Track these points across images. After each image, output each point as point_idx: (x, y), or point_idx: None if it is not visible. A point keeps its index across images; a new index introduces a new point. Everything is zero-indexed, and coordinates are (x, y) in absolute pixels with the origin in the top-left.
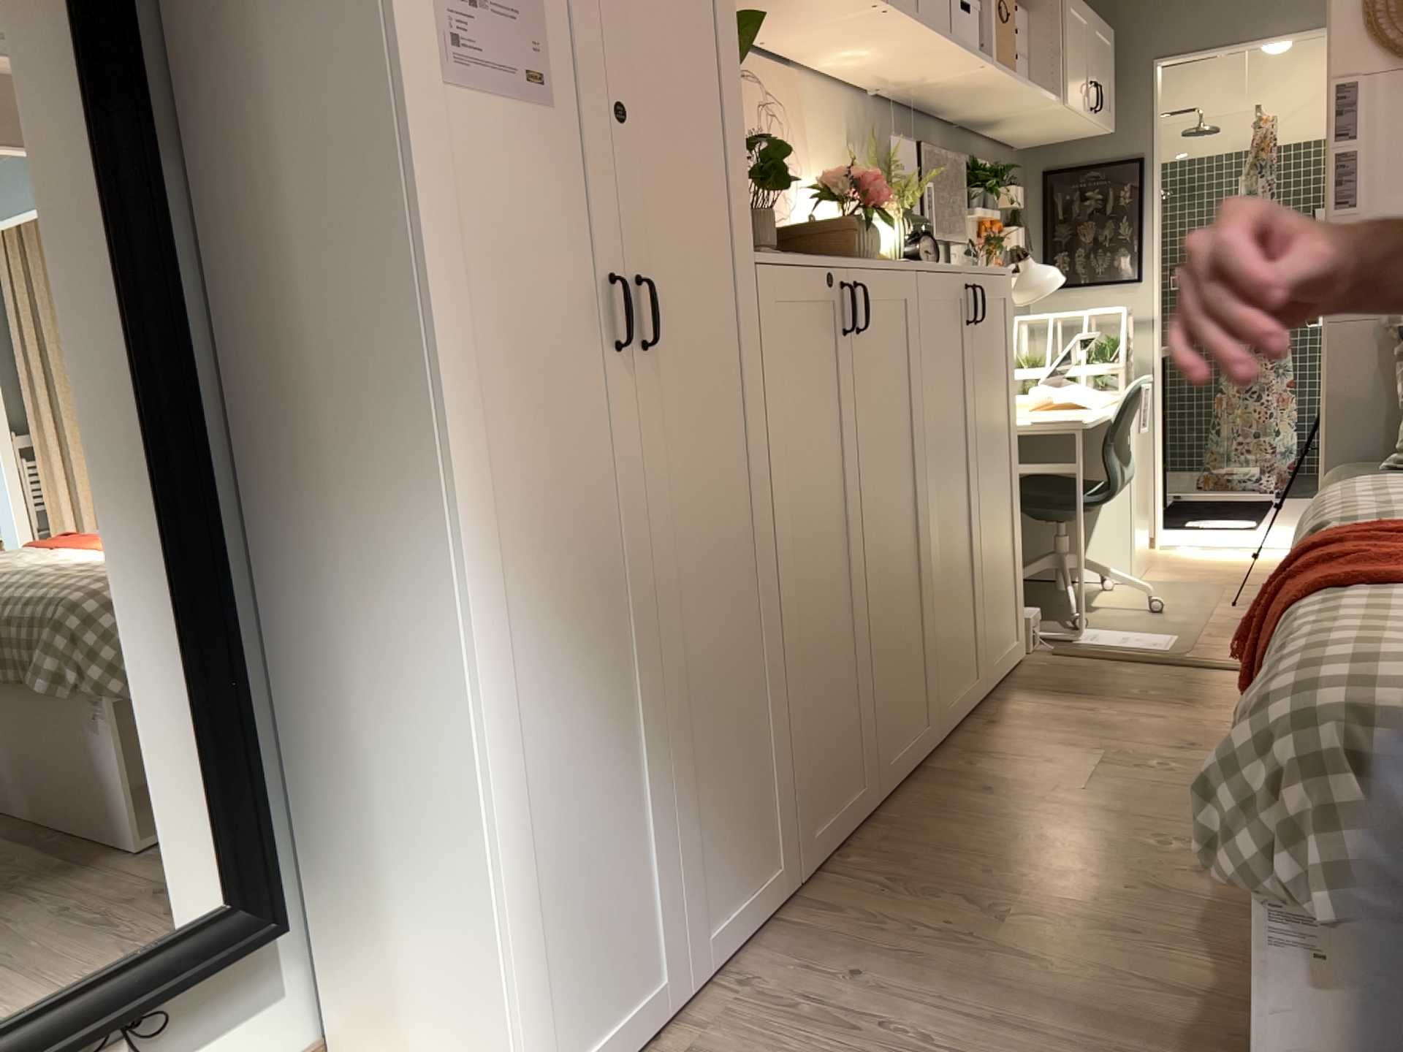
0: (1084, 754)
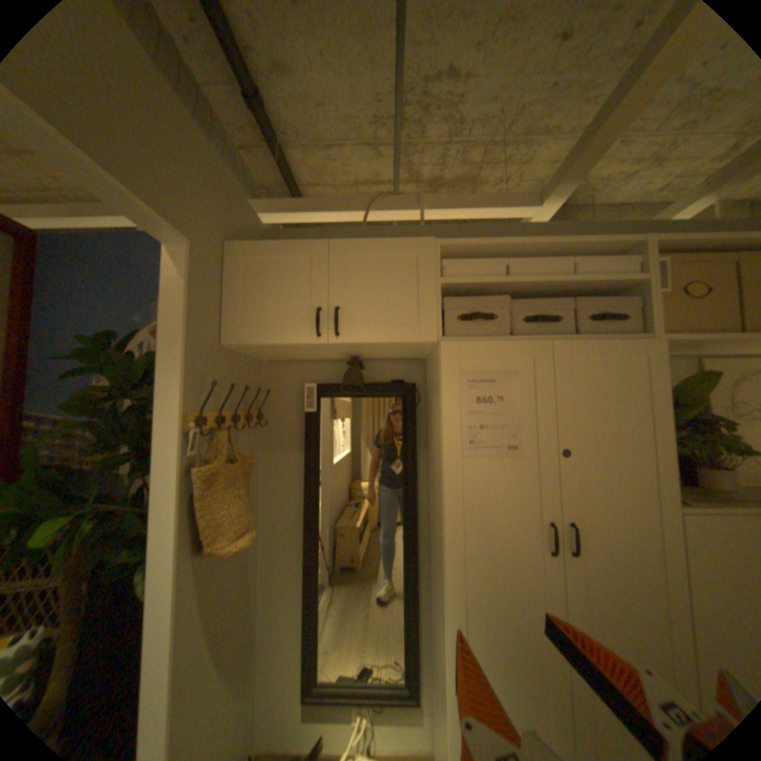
0: None
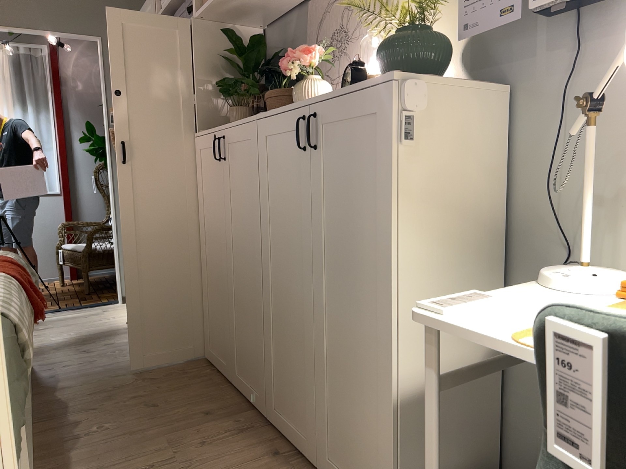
0: (187, 464)
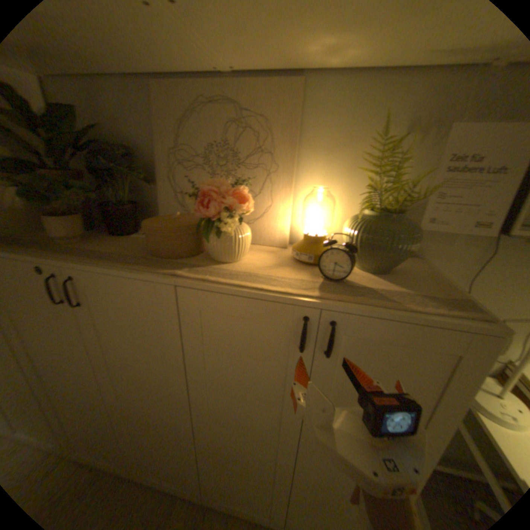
0: None
